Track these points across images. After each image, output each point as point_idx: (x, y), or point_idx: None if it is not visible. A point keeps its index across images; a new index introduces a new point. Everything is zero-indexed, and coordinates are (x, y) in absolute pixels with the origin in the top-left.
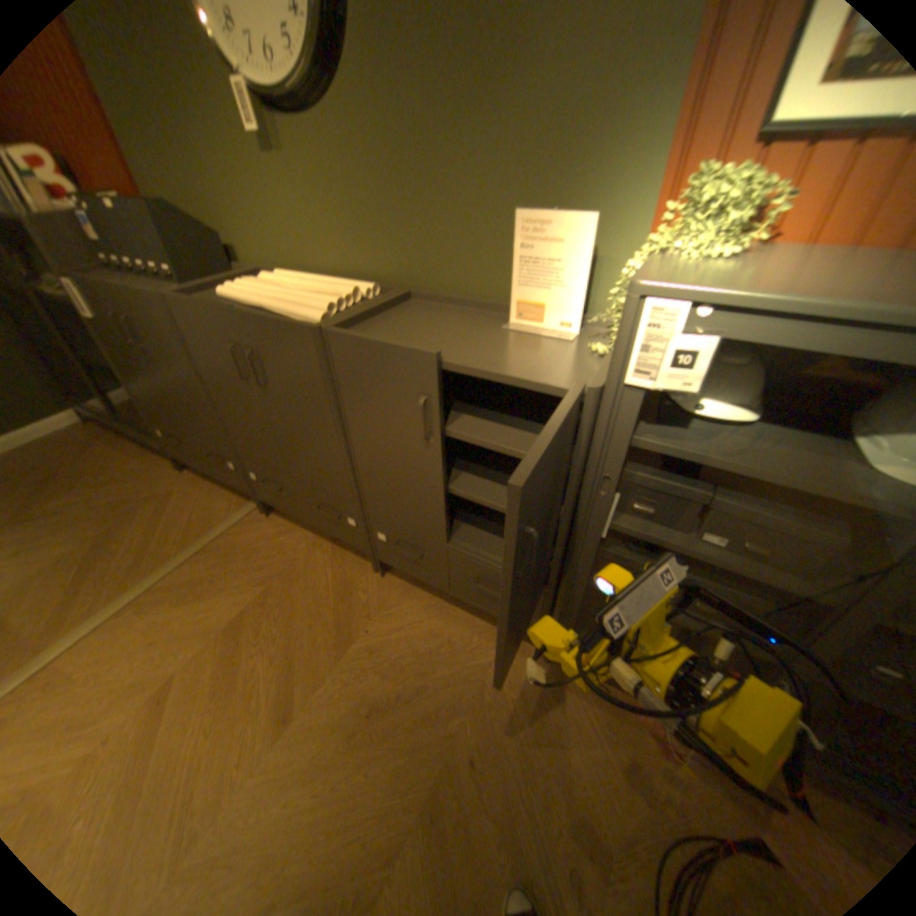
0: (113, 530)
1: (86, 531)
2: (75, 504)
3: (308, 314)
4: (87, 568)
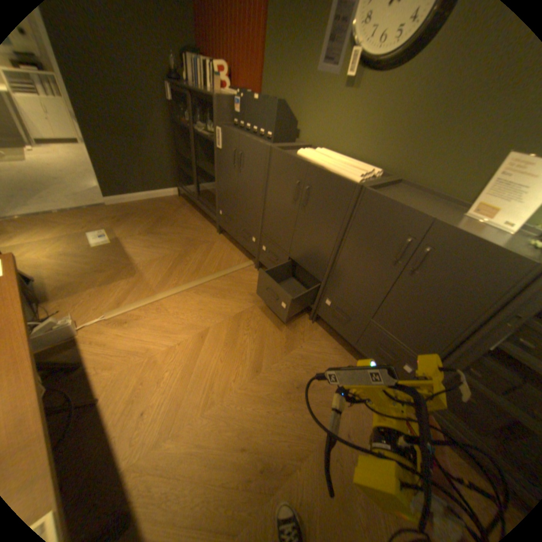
0: (187, 251)
1: (176, 247)
2: (172, 233)
3: (352, 177)
4: (175, 264)
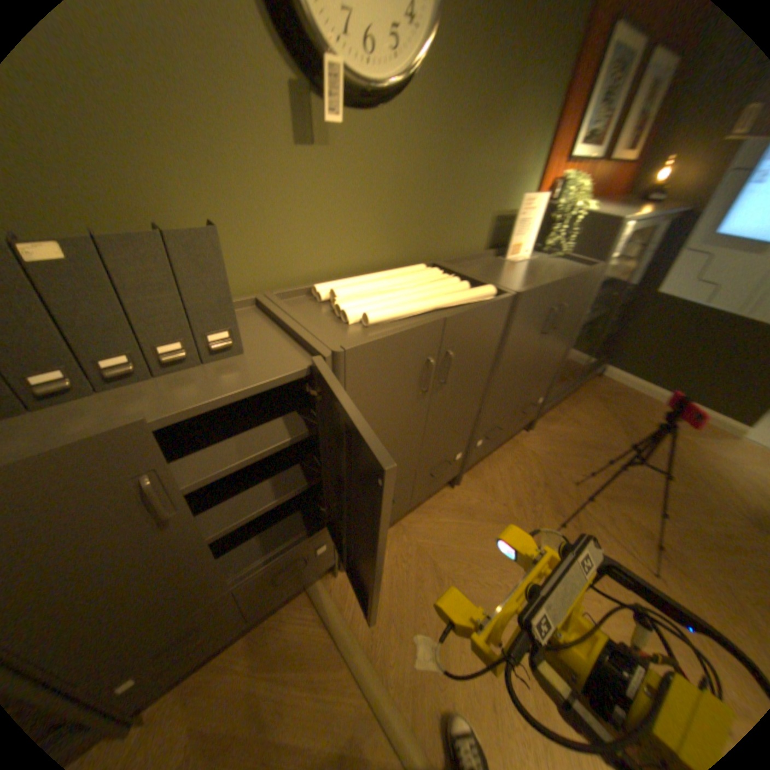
0: None
1: None
2: None
3: (484, 292)
4: None
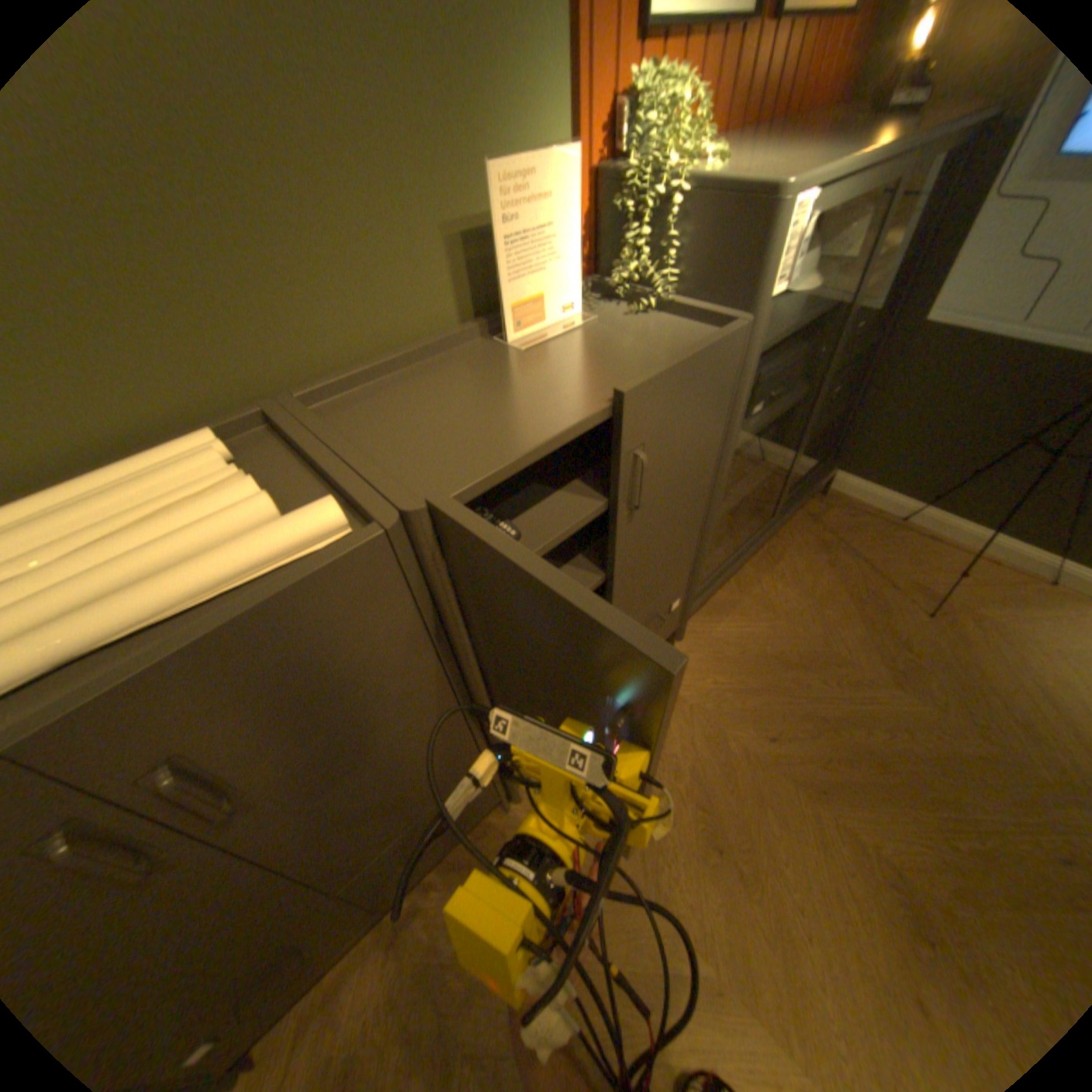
0: None
1: None
2: None
3: (291, 539)
4: None
